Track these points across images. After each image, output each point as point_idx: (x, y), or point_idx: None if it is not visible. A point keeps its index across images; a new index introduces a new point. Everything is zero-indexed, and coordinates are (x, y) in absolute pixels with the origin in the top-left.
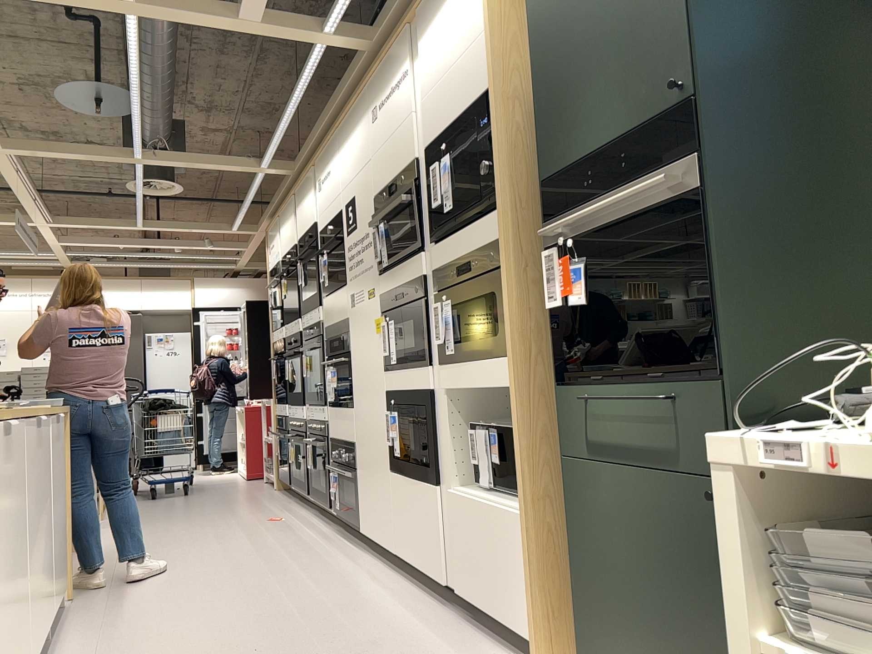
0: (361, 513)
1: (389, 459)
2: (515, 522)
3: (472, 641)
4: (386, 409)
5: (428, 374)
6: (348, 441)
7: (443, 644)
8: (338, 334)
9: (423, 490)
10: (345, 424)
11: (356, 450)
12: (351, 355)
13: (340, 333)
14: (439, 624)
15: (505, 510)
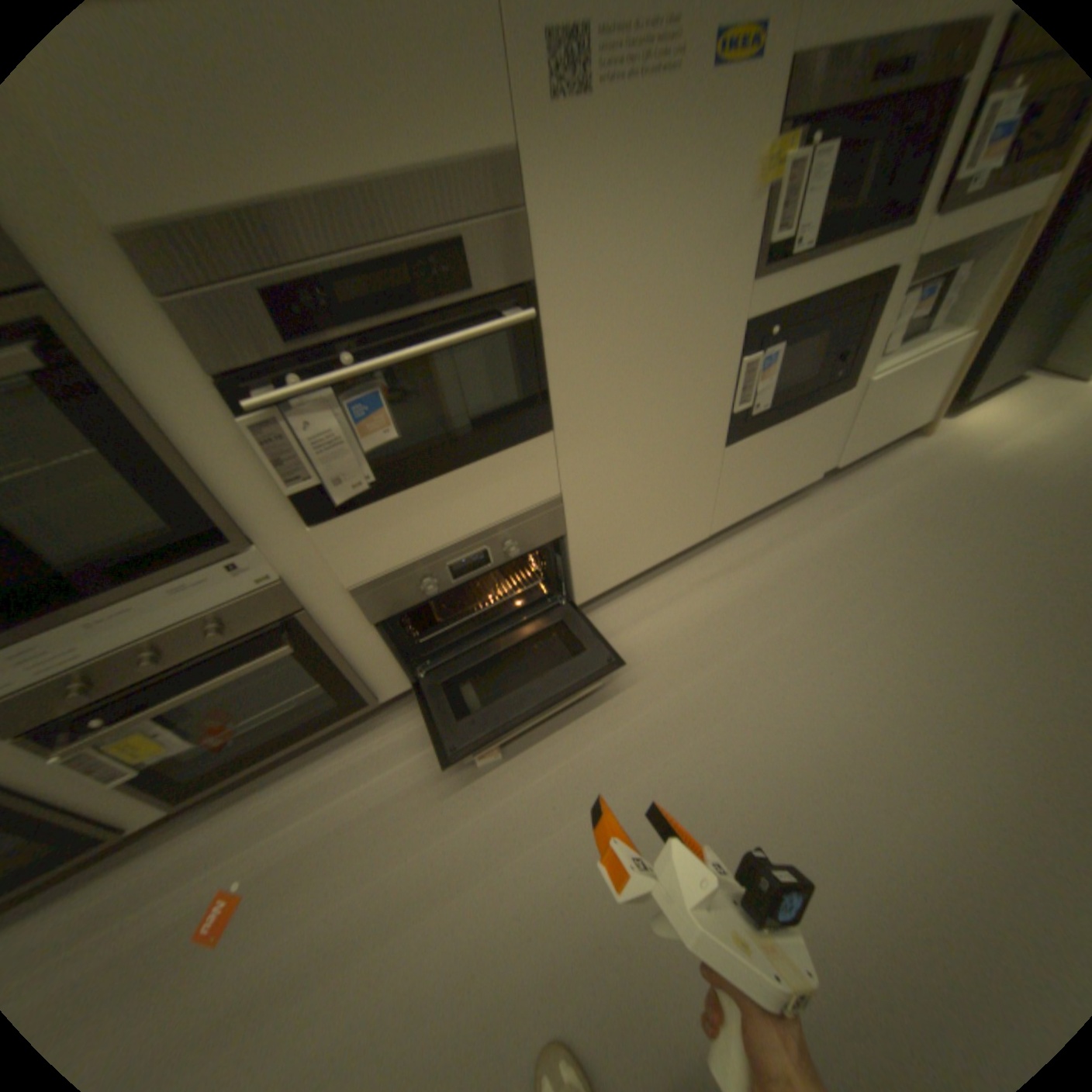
0: (580, 582)
1: (726, 433)
2: (960, 348)
3: (881, 473)
4: (740, 355)
5: (902, 241)
6: (513, 515)
7: (896, 487)
8: (389, 238)
9: (815, 416)
10: (488, 492)
11: (565, 505)
12: (541, 293)
13: (419, 231)
14: (852, 497)
15: (952, 346)
